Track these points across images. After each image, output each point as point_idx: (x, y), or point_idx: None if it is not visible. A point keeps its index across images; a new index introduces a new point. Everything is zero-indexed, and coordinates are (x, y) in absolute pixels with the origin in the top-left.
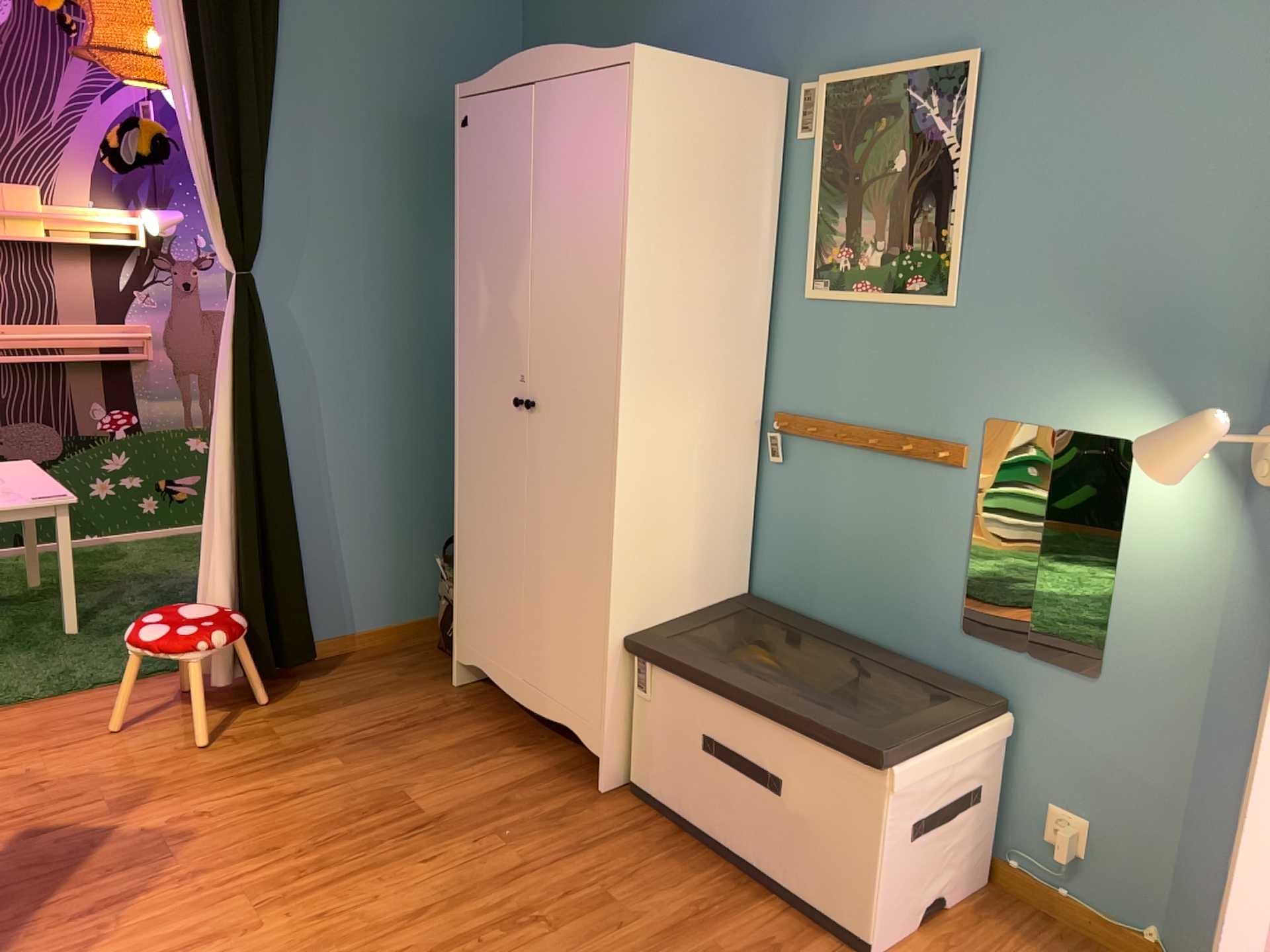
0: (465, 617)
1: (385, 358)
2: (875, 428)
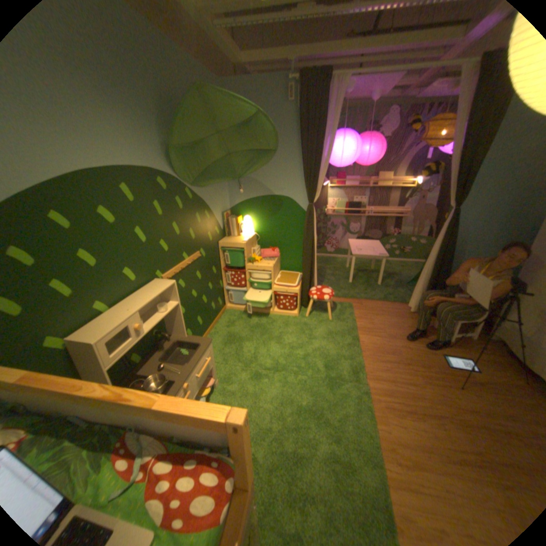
0: (502, 323)
1: (496, 234)
2: None
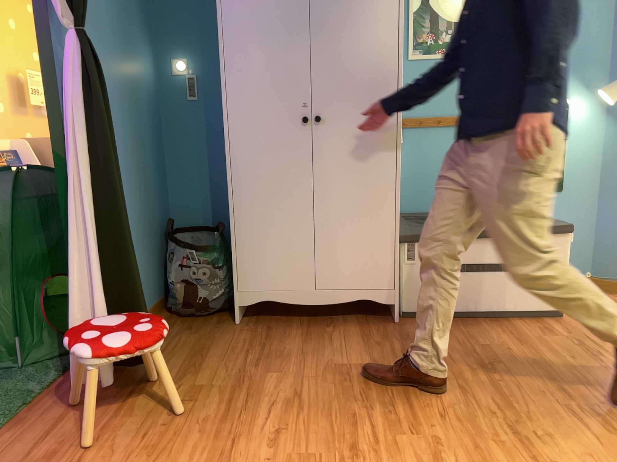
0: (248, 273)
1: (123, 117)
2: (454, 116)
